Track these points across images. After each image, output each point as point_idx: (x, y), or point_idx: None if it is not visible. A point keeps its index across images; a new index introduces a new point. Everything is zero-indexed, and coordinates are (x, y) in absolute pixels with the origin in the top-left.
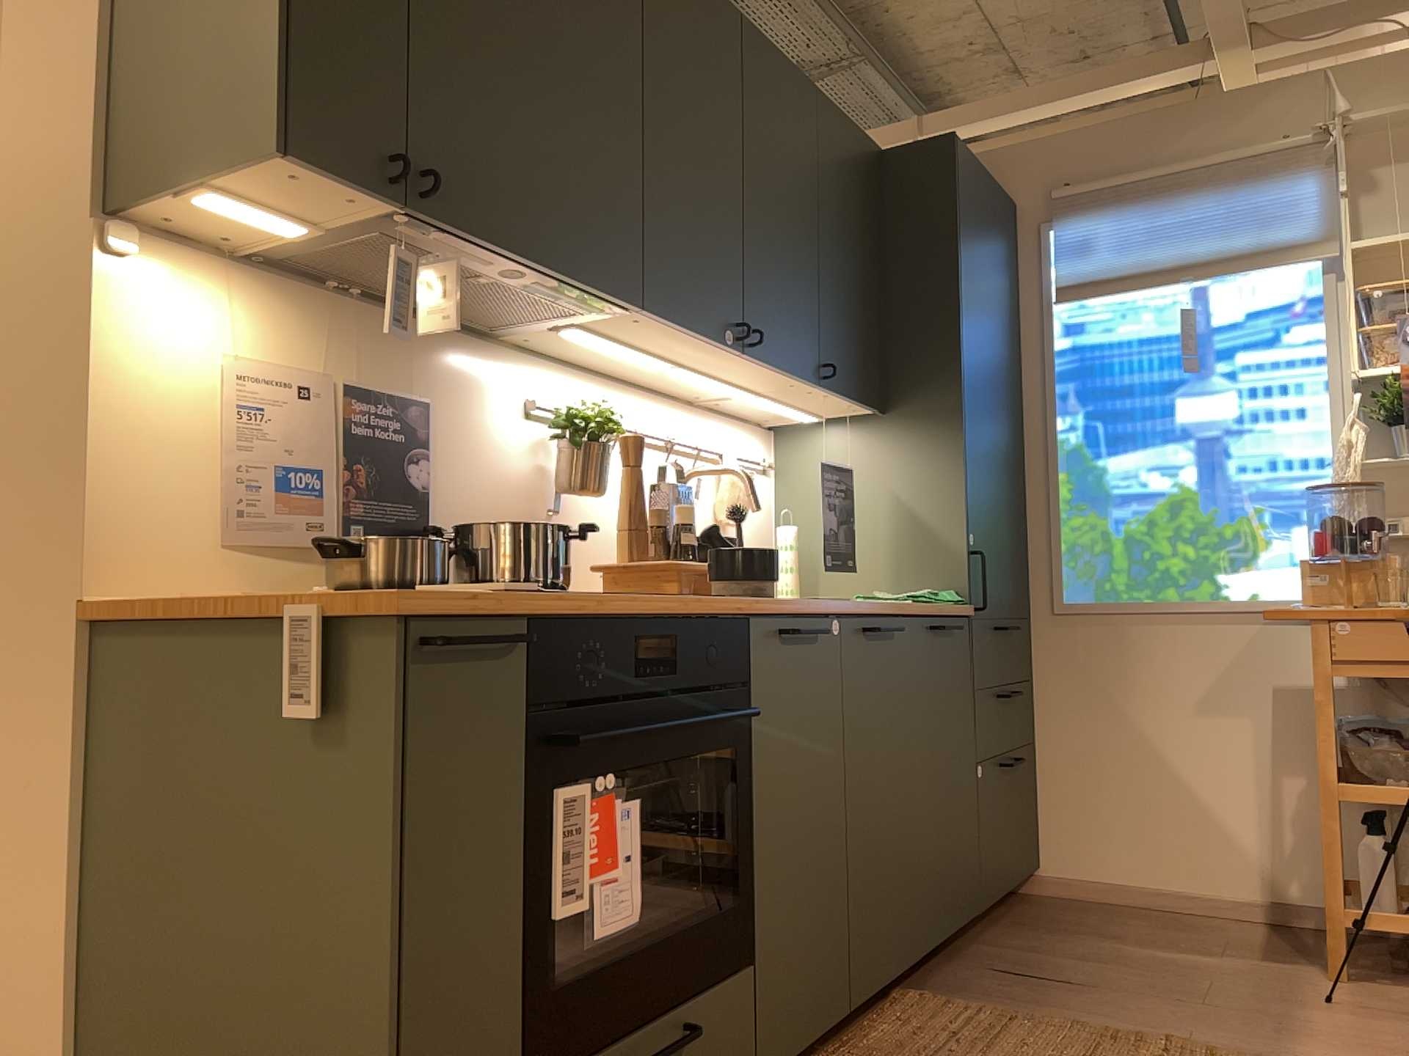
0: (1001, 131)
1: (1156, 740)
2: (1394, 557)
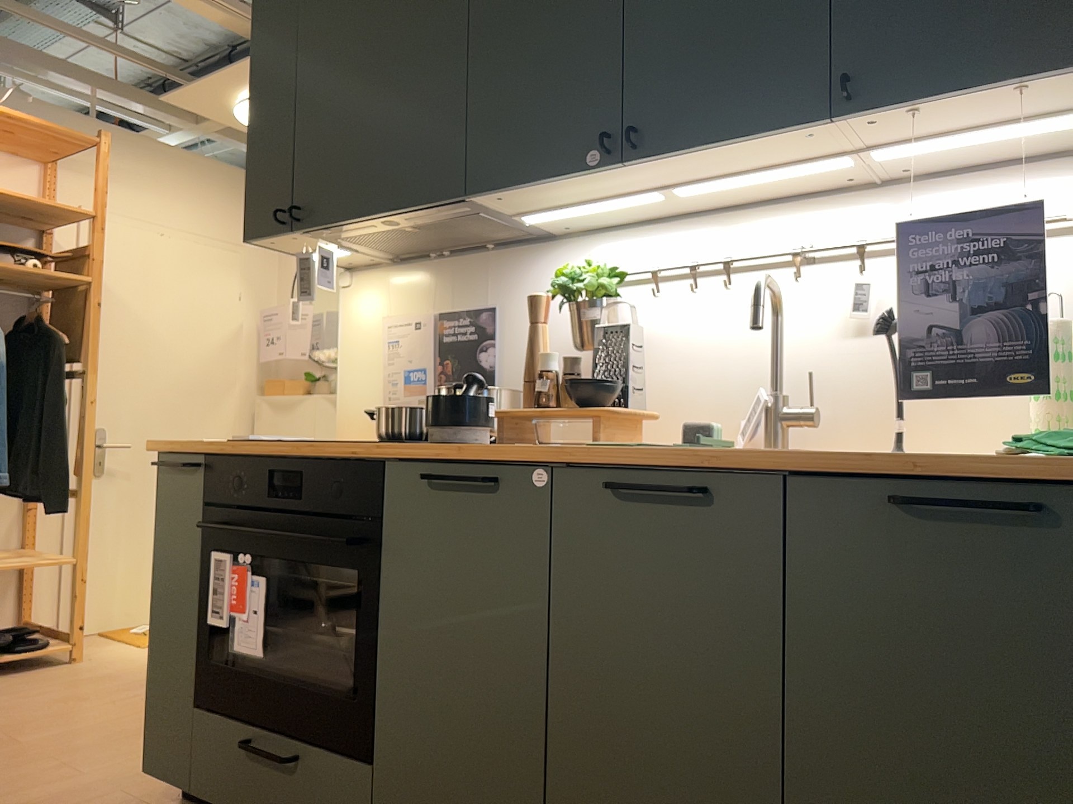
0: None
1: None
2: None
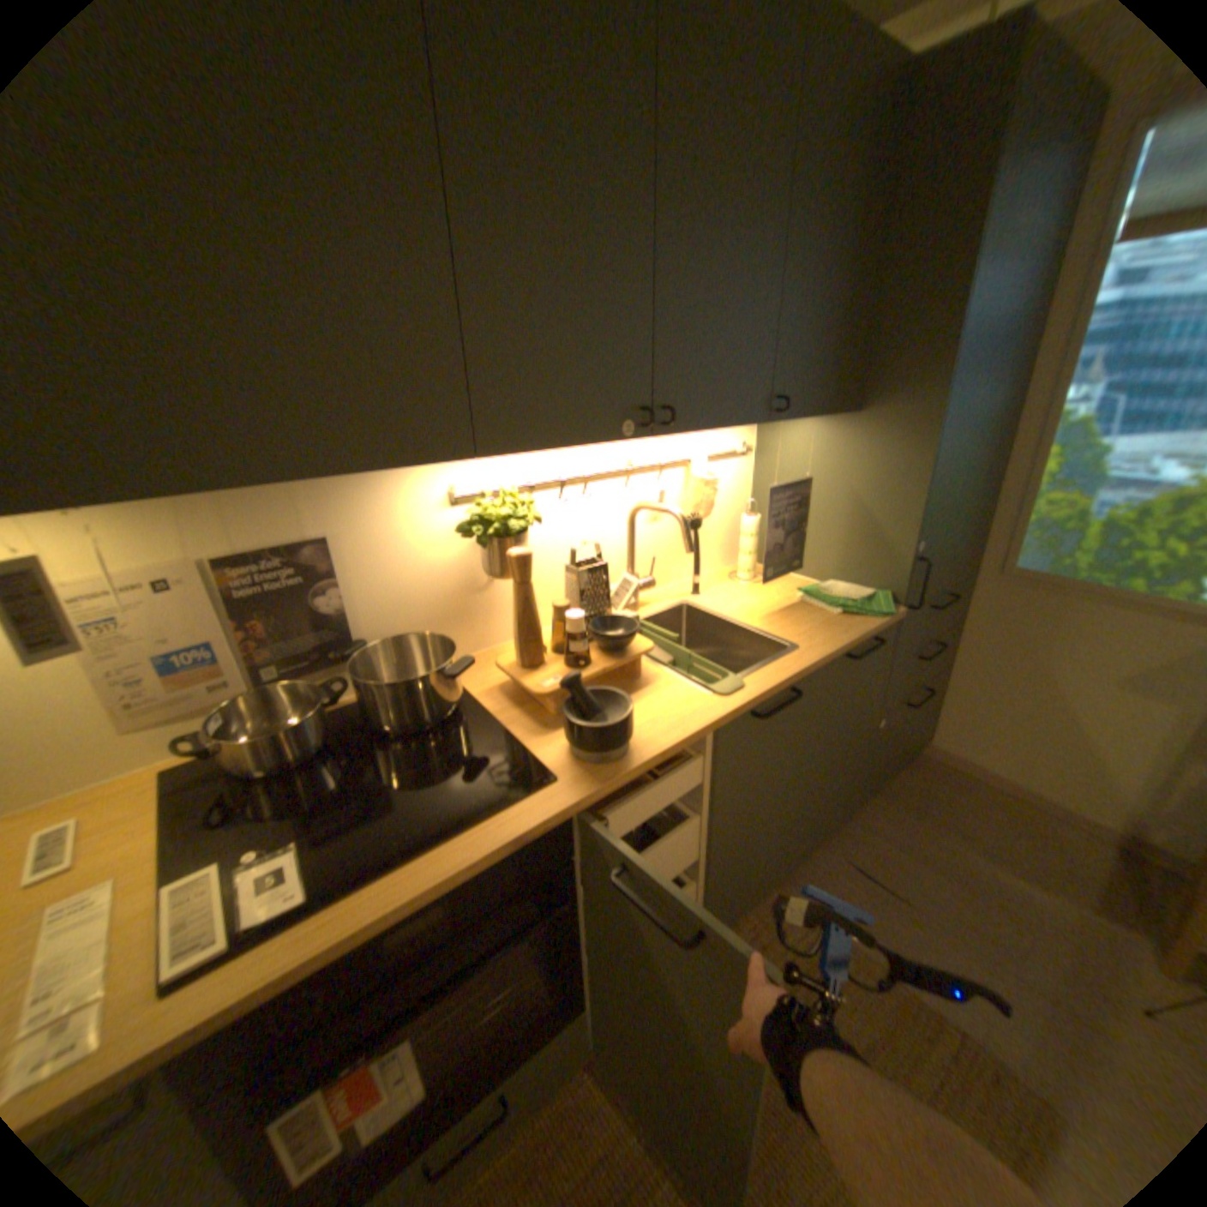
0: None
1: (1067, 695)
2: None
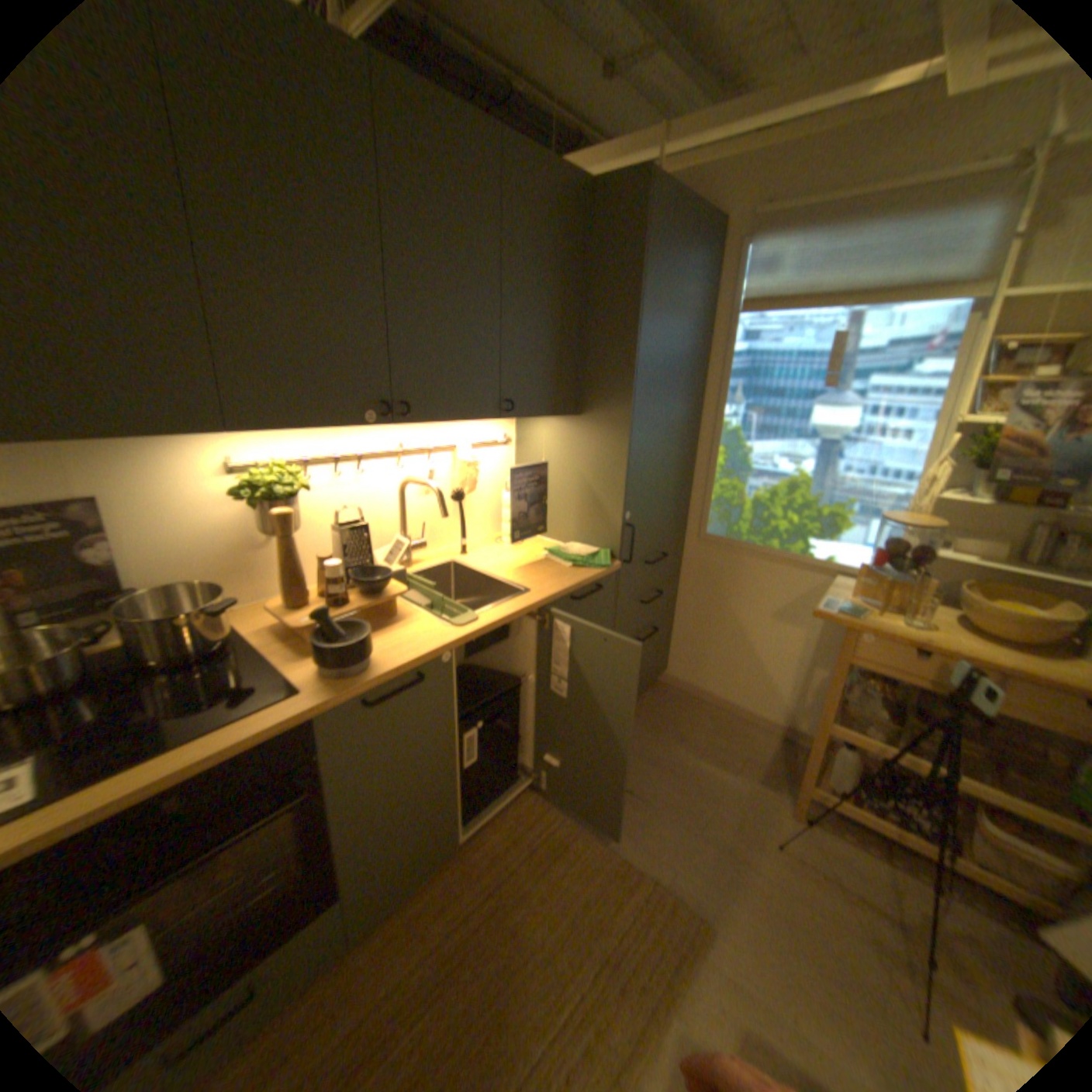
0: (734, 135)
1: (744, 627)
2: (934, 583)
